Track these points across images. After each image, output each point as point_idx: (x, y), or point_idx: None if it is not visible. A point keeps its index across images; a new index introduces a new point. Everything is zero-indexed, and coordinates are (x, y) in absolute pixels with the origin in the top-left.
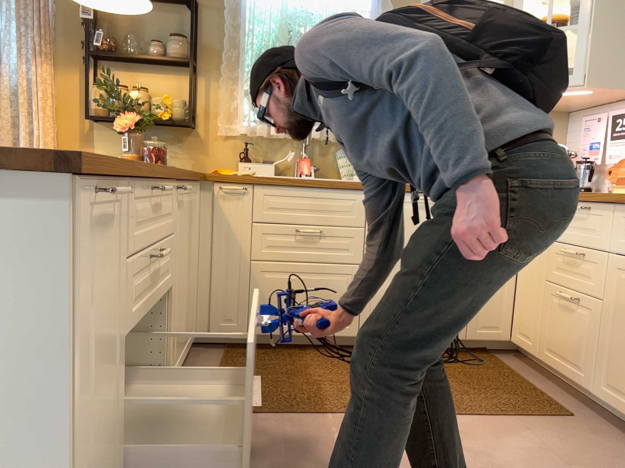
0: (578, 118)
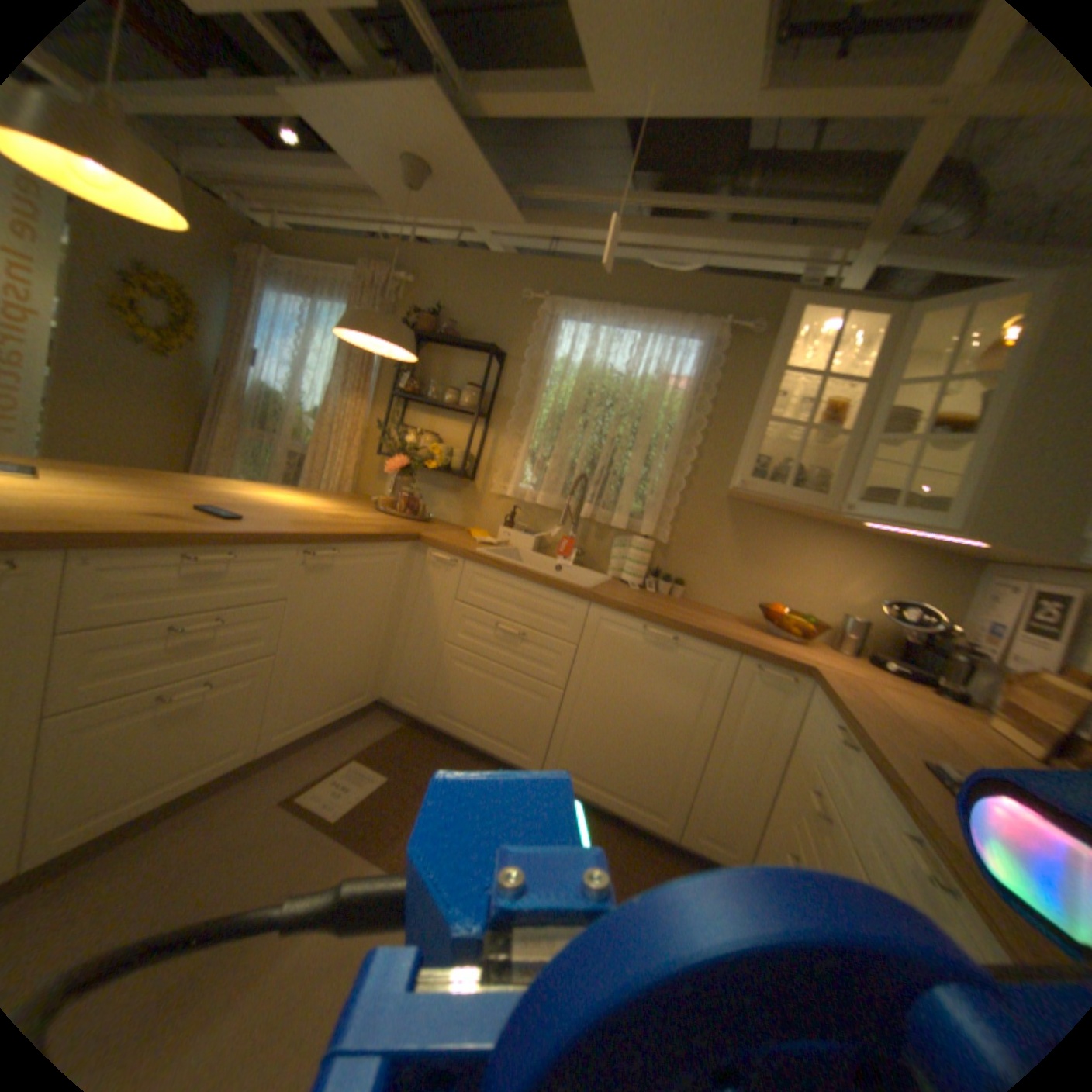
0: (995, 576)
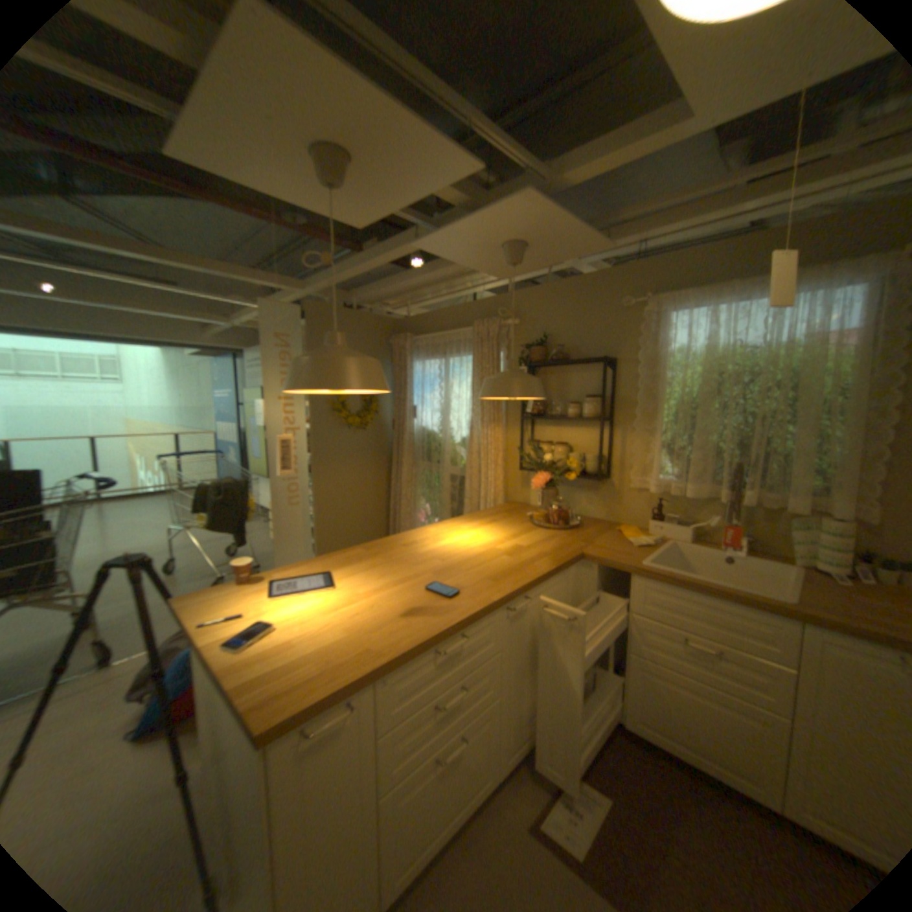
0: None
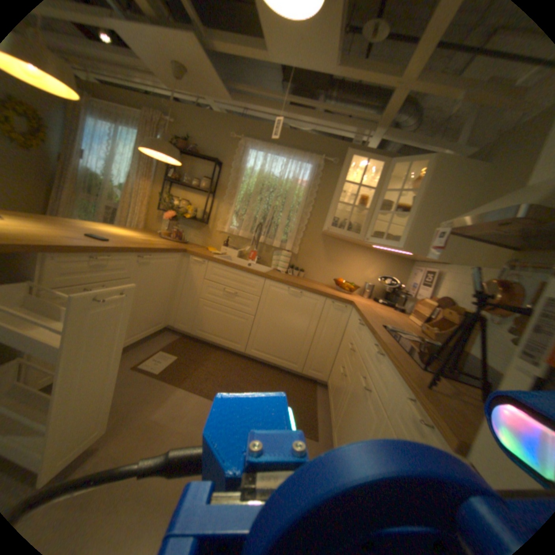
0: (416, 266)
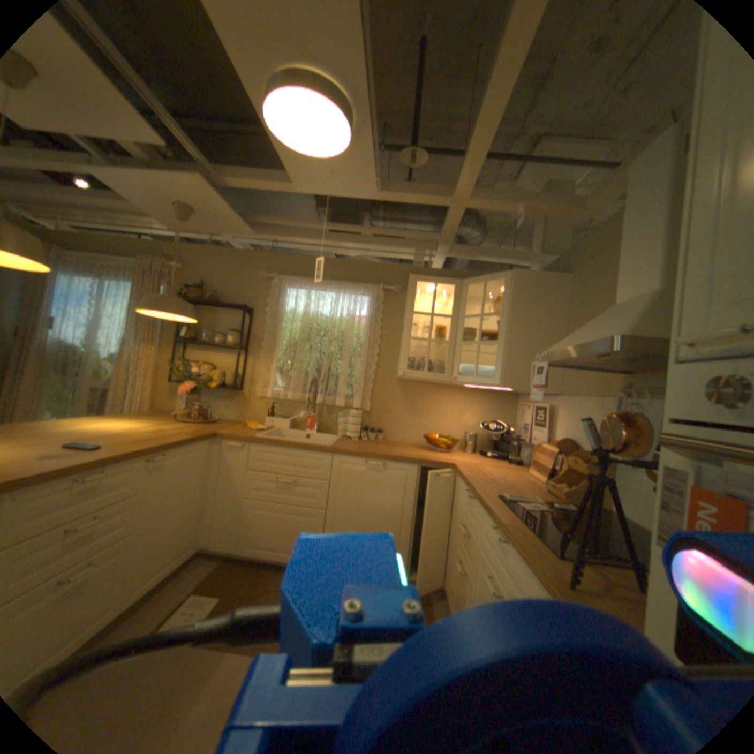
0: (522, 400)
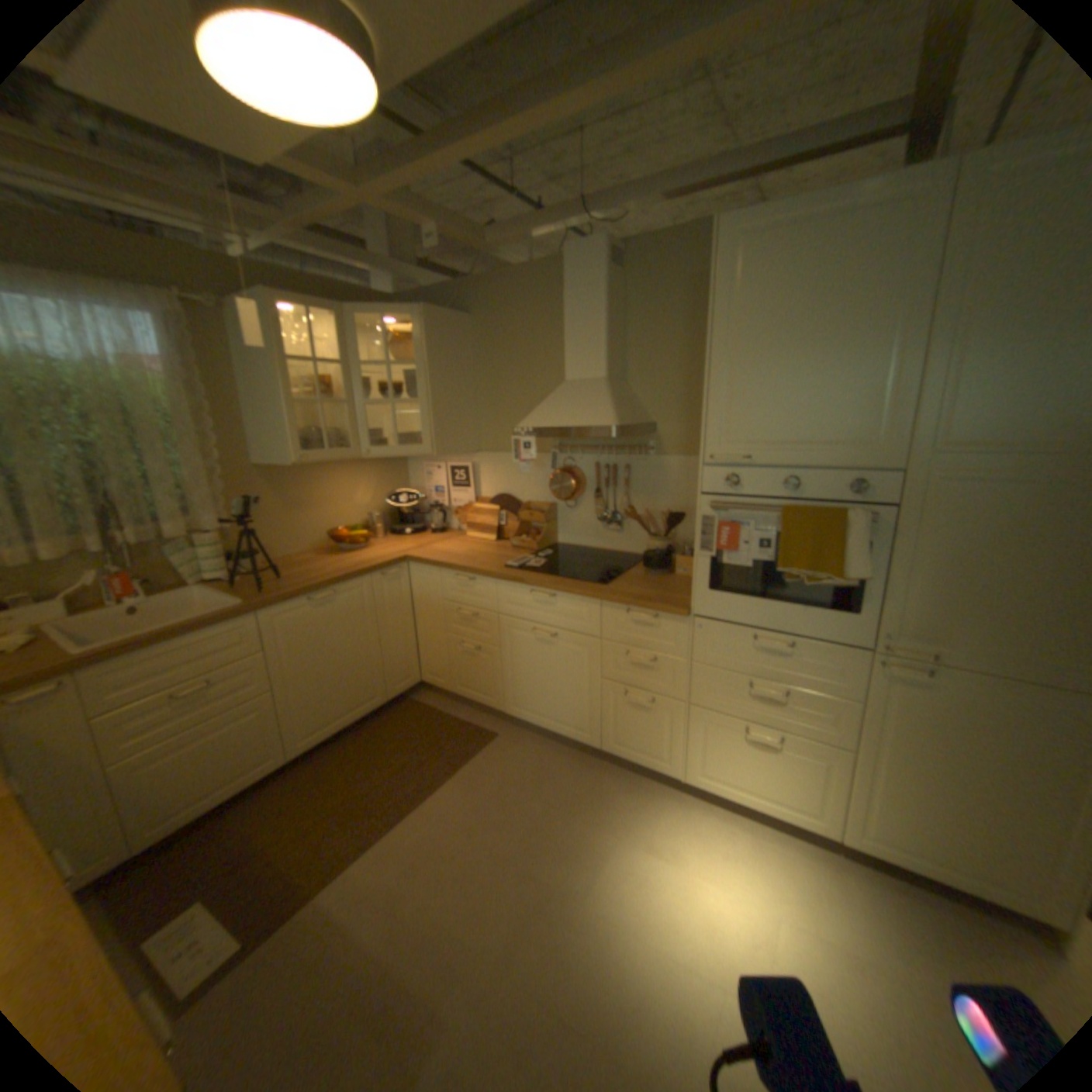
0: (413, 458)
